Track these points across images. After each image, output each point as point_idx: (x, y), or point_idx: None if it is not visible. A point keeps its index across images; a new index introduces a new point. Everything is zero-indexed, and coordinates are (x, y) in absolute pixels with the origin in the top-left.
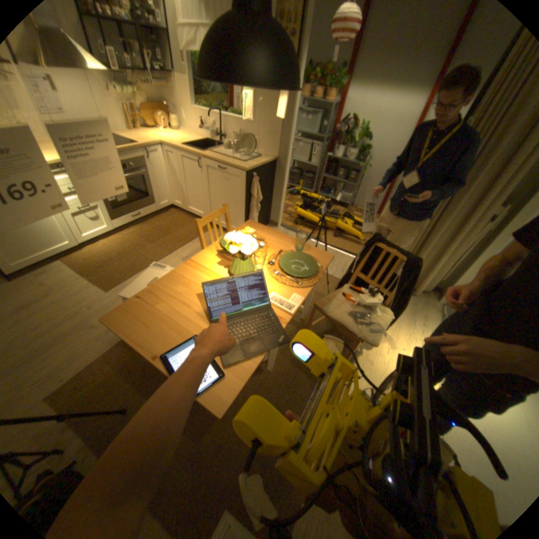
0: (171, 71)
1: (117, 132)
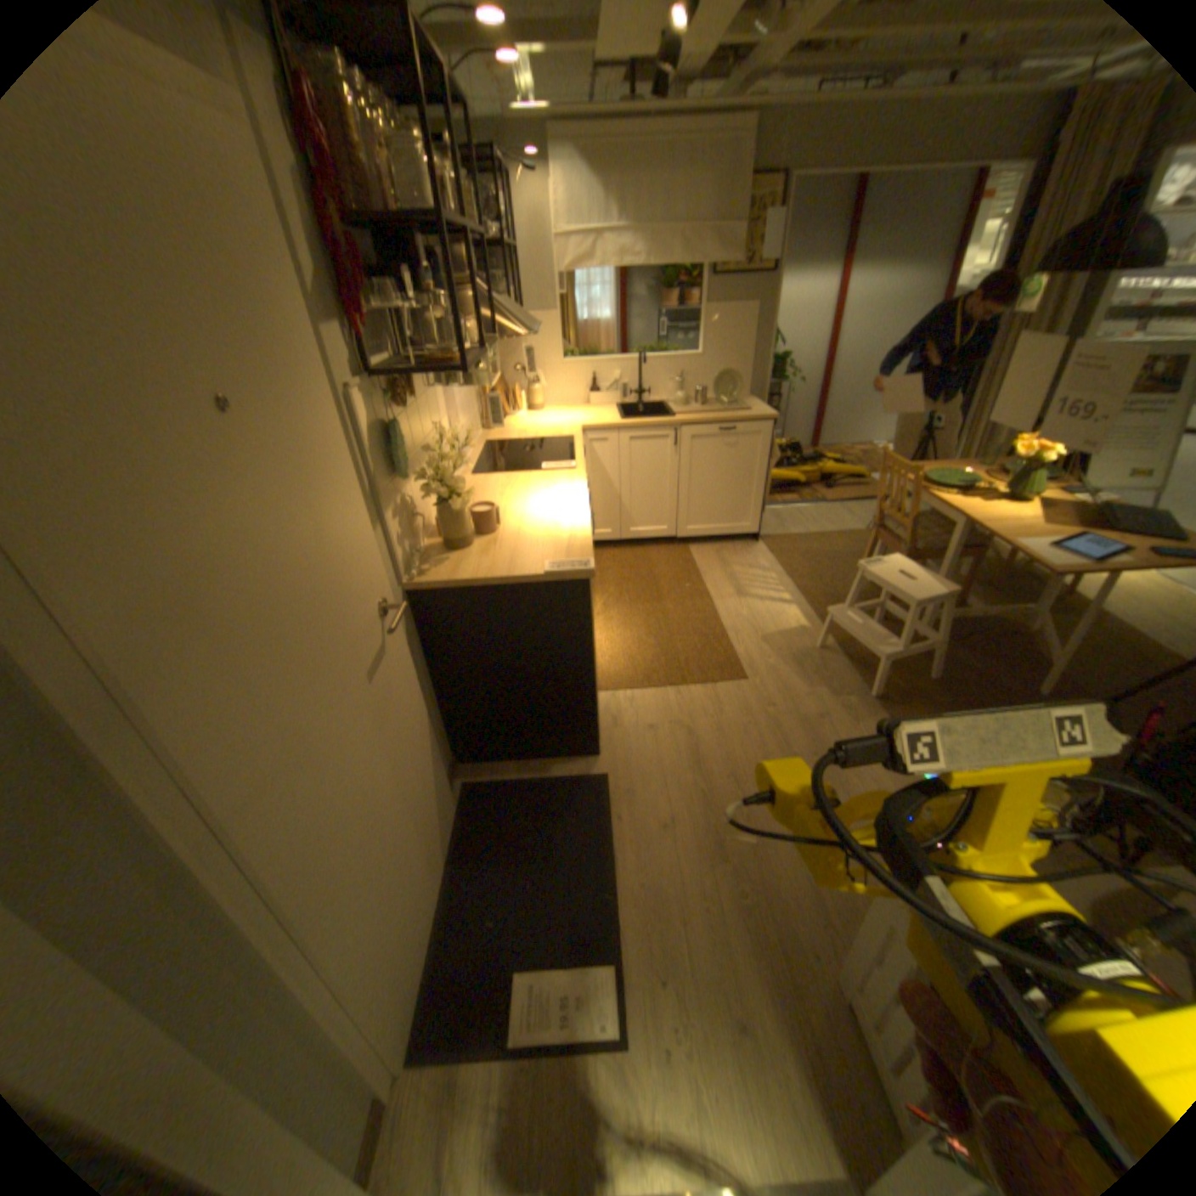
0: None
1: (484, 438)
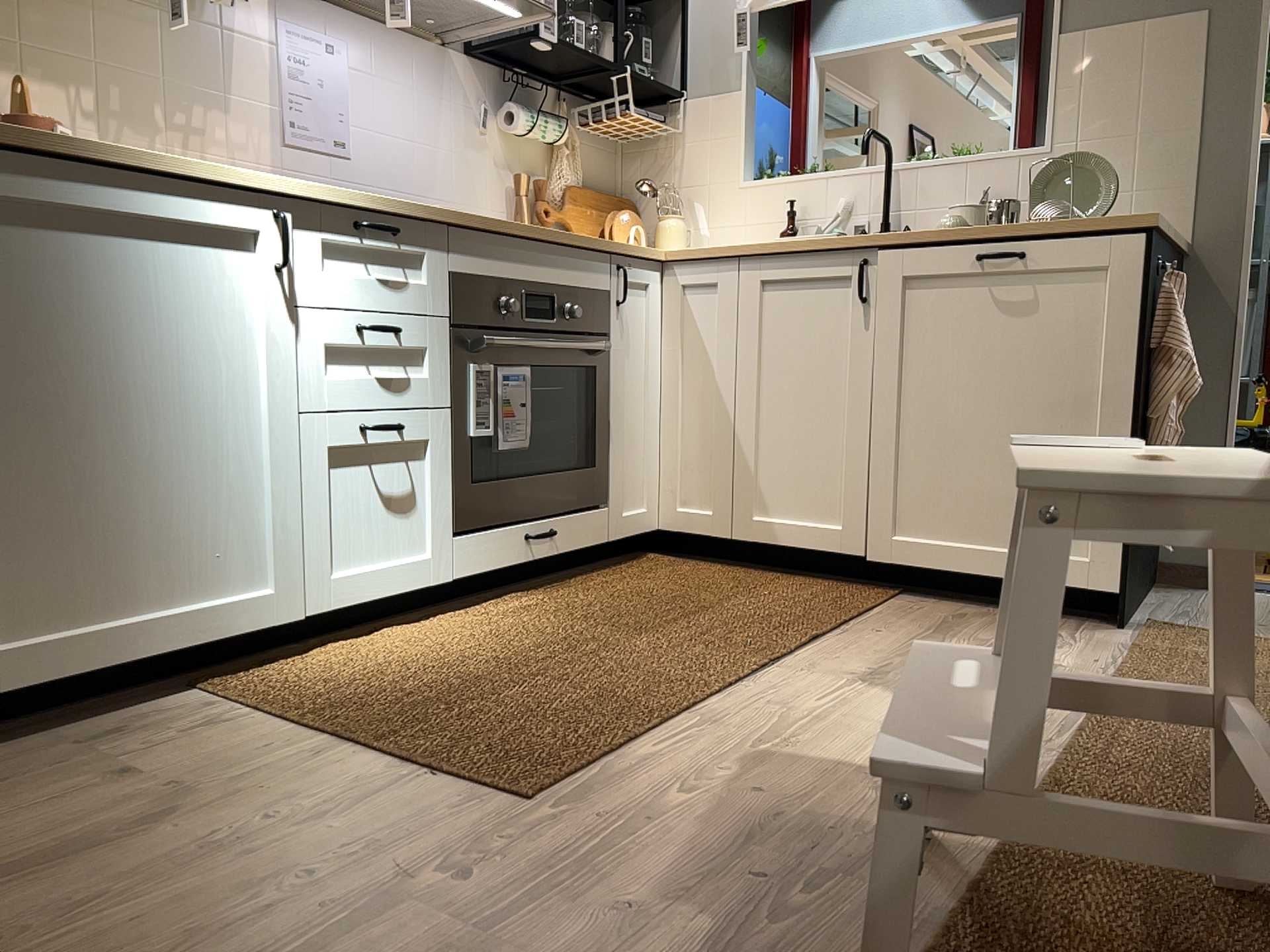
0: (674, 100)
1: None
